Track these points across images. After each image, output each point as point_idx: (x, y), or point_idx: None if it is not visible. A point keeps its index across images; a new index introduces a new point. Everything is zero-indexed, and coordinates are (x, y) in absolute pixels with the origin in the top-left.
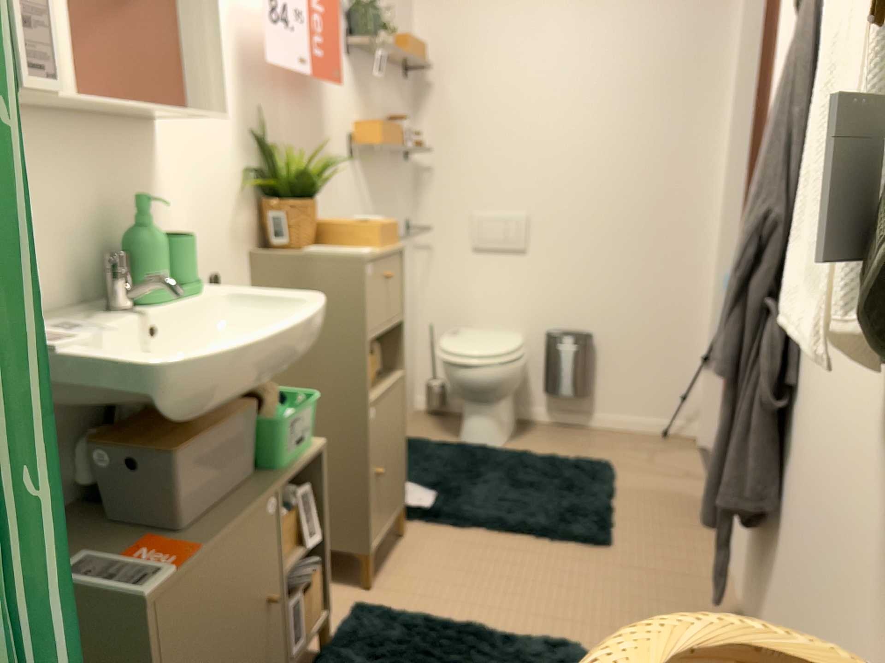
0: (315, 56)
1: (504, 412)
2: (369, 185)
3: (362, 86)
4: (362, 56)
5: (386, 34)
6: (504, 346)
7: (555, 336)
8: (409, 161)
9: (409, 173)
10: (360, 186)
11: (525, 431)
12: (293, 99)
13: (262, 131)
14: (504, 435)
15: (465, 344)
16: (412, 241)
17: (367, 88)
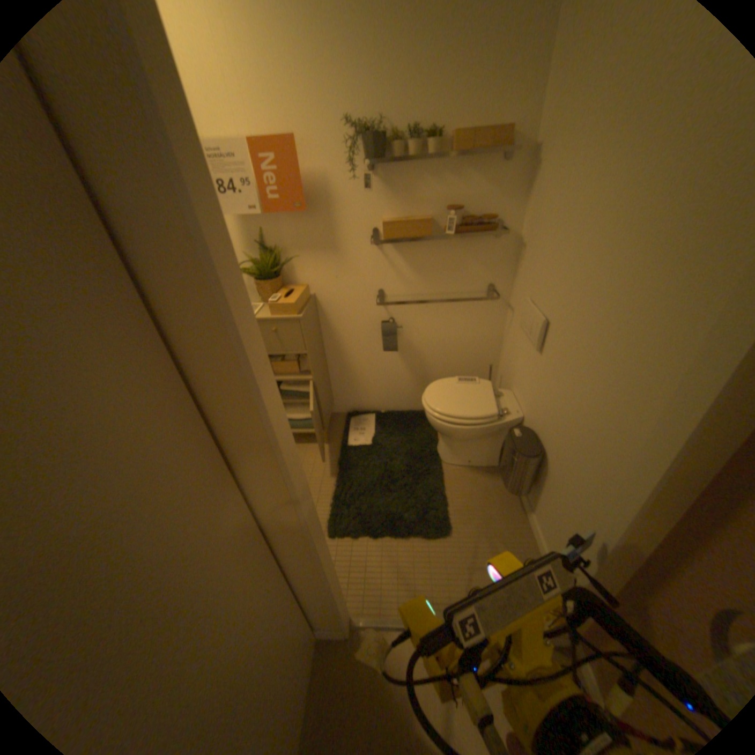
0: (269, 200)
1: (463, 448)
2: (408, 261)
3: (398, 188)
4: (397, 163)
5: (437, 132)
6: (453, 408)
7: (510, 433)
8: (505, 236)
9: (503, 246)
10: (391, 262)
11: (491, 473)
12: (293, 218)
13: (264, 240)
14: (455, 459)
15: (447, 390)
16: (501, 301)
17: (408, 187)
